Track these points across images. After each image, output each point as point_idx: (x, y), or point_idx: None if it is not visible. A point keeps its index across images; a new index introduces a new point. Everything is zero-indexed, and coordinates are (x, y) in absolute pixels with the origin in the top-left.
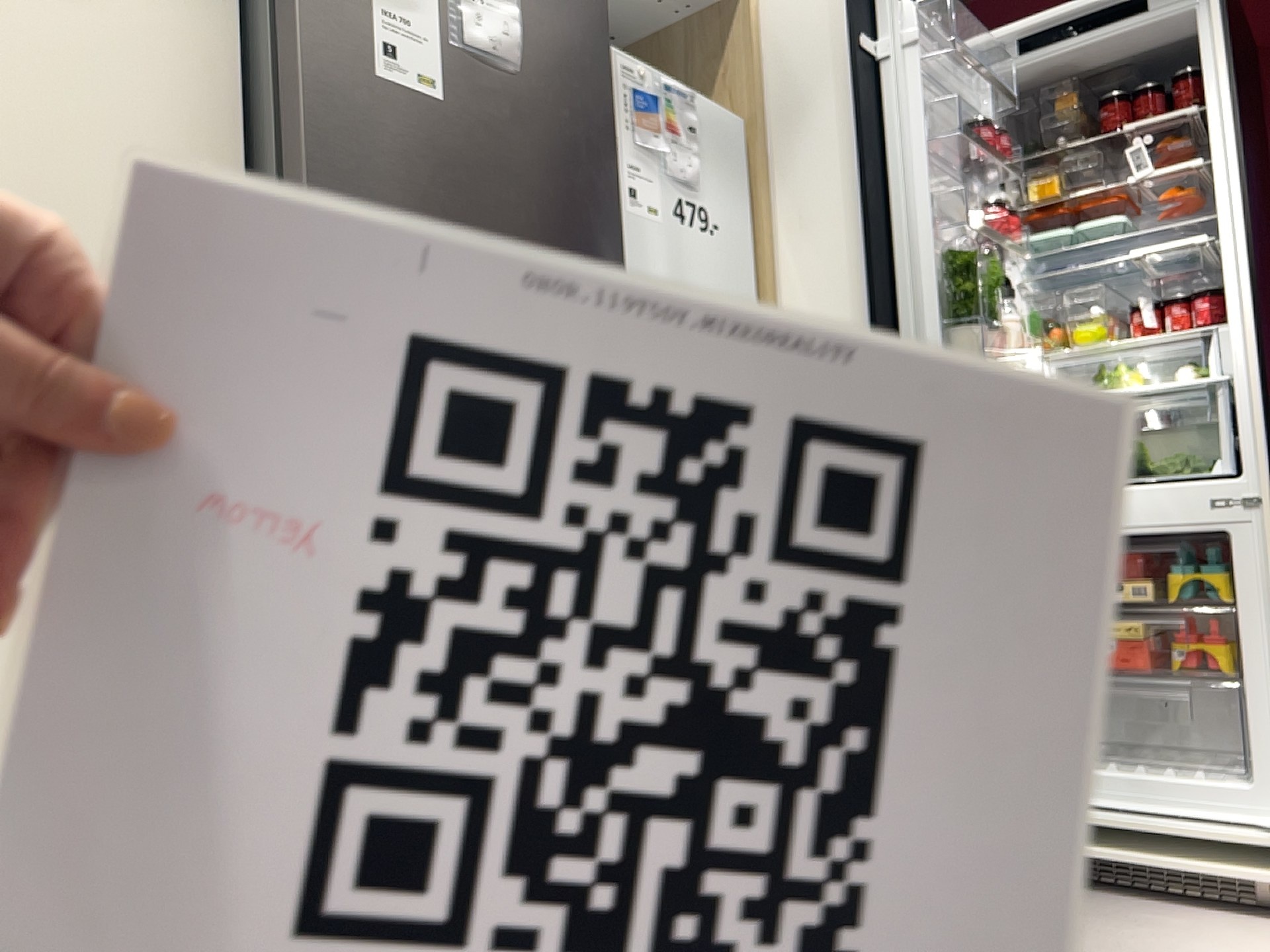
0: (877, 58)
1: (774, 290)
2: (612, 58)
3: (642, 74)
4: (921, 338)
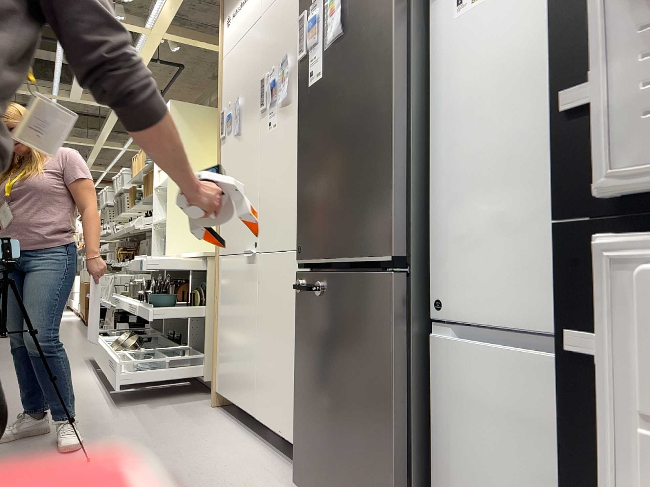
0: None
1: None
2: None
3: None
4: None
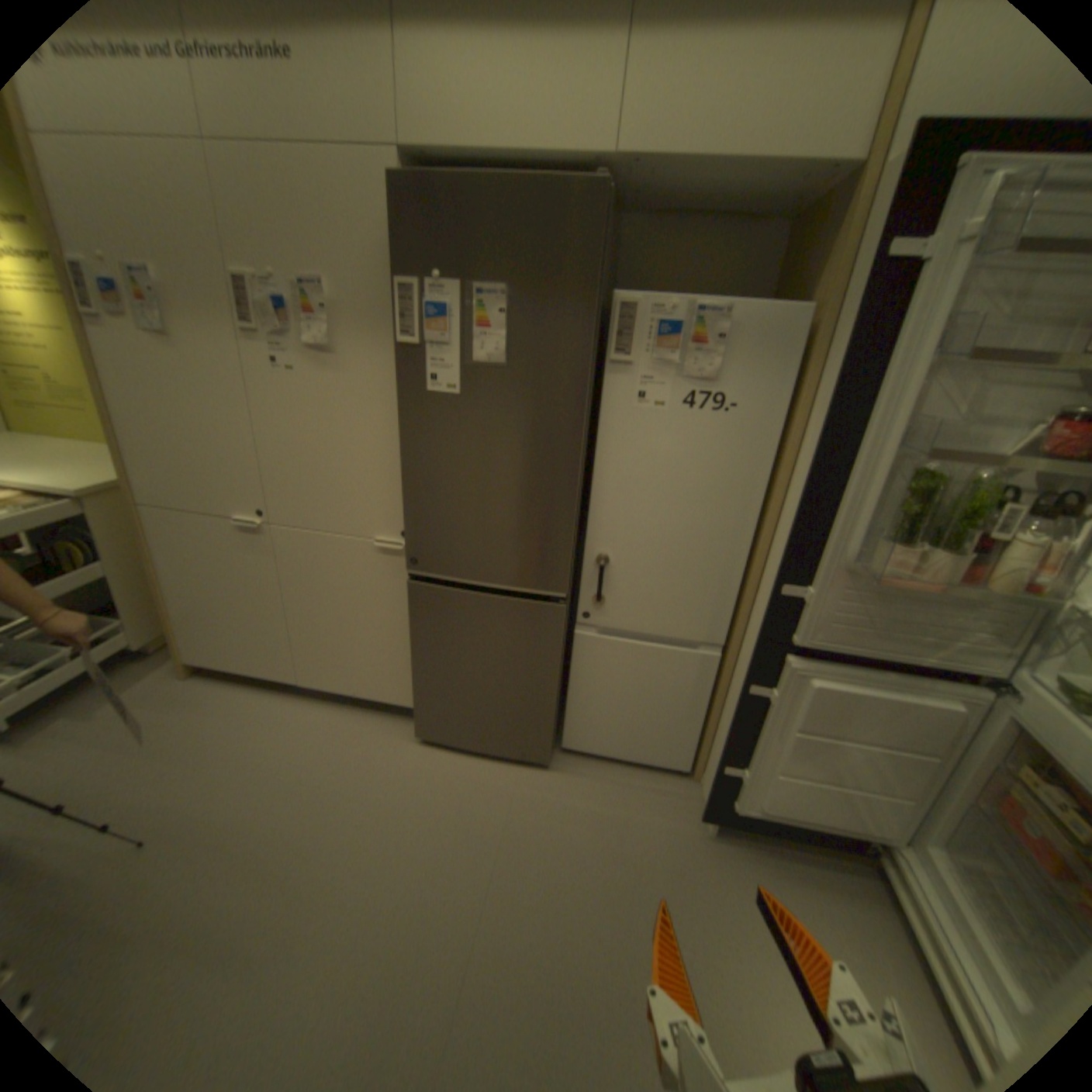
0: (919, 259)
1: (794, 447)
2: (642, 303)
3: (674, 305)
4: (844, 534)
